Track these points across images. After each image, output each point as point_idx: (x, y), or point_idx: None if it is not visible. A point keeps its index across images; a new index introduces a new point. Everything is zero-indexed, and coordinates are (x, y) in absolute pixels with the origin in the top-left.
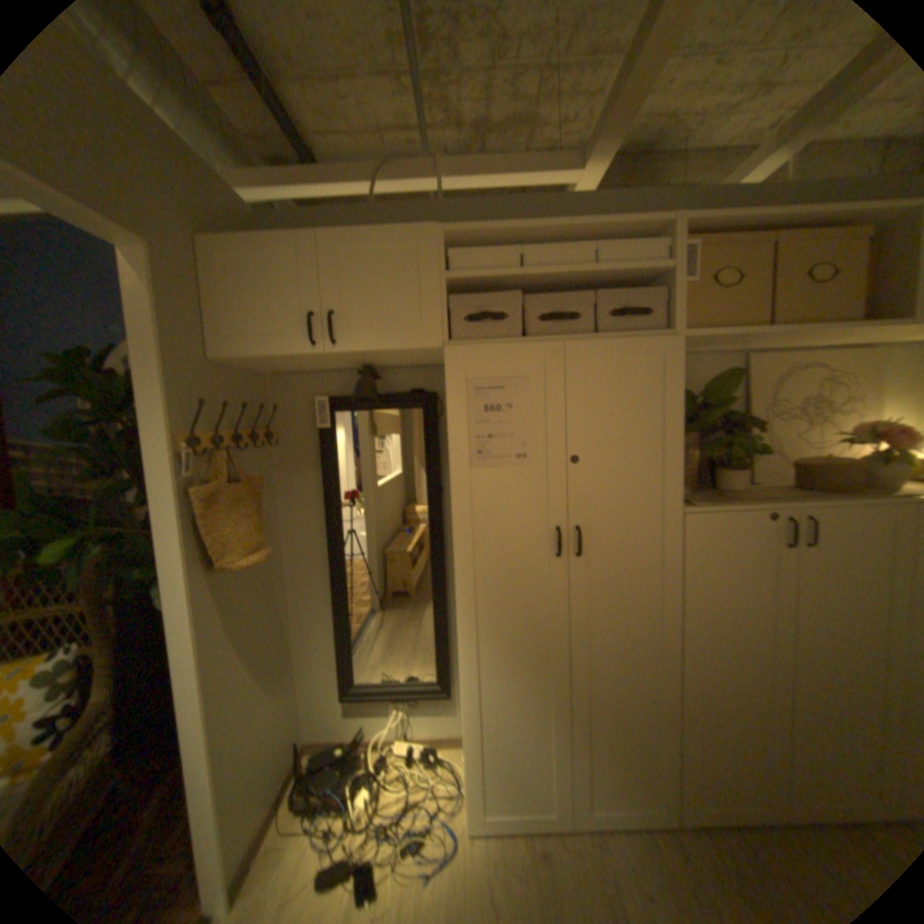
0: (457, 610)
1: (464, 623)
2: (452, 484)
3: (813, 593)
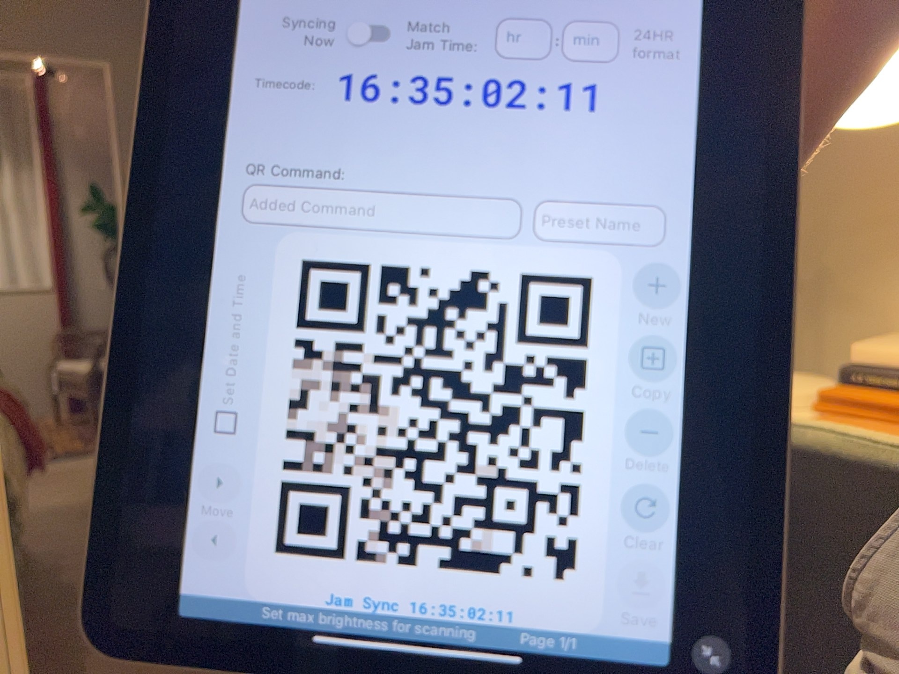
0: None
1: None
2: None
3: None
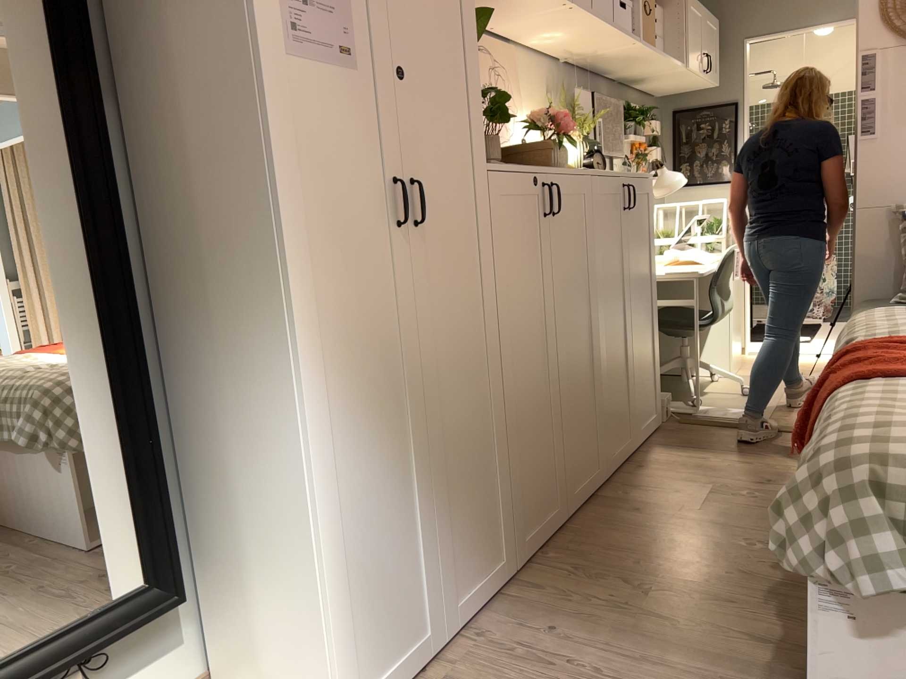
0: (289, 331)
1: (300, 355)
2: (259, 75)
3: (560, 265)
